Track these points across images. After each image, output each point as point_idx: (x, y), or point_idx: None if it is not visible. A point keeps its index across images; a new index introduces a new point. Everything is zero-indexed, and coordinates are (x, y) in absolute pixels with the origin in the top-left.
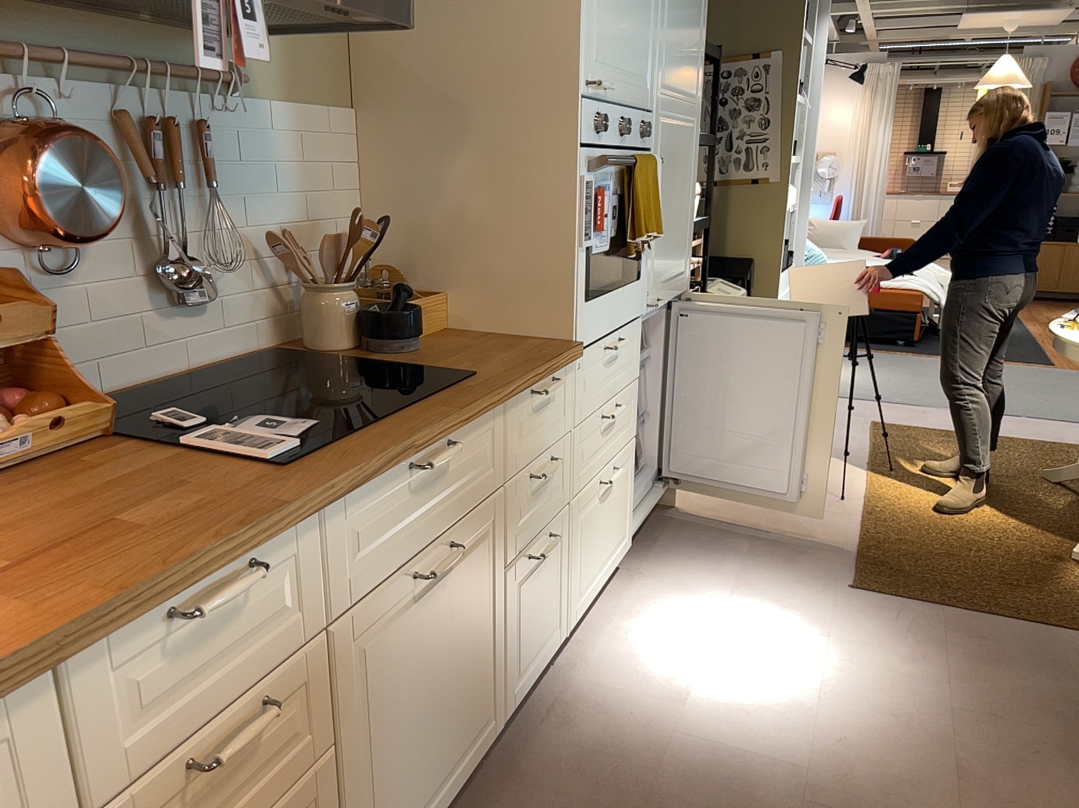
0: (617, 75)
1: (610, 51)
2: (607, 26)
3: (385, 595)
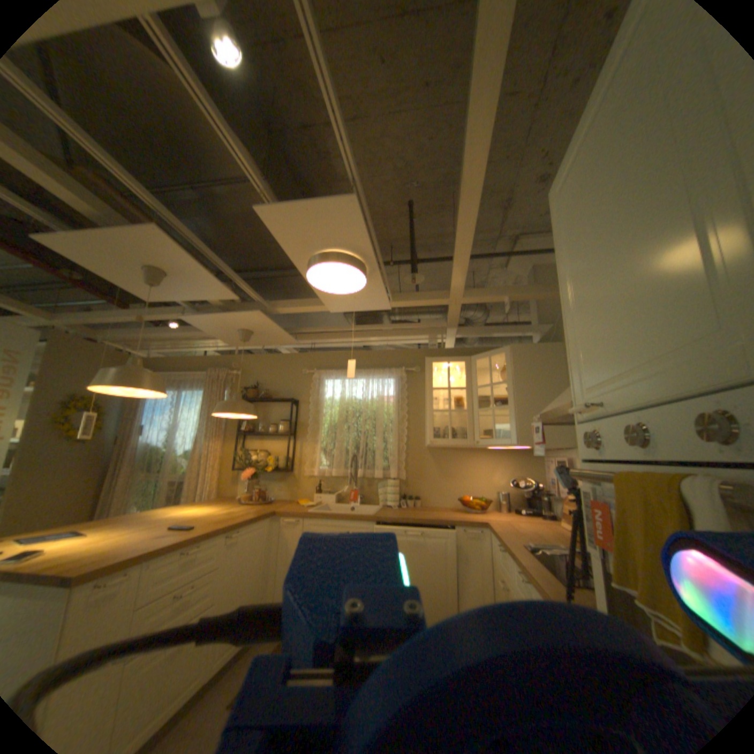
0: (619, 376)
1: (600, 363)
2: (591, 348)
3: None
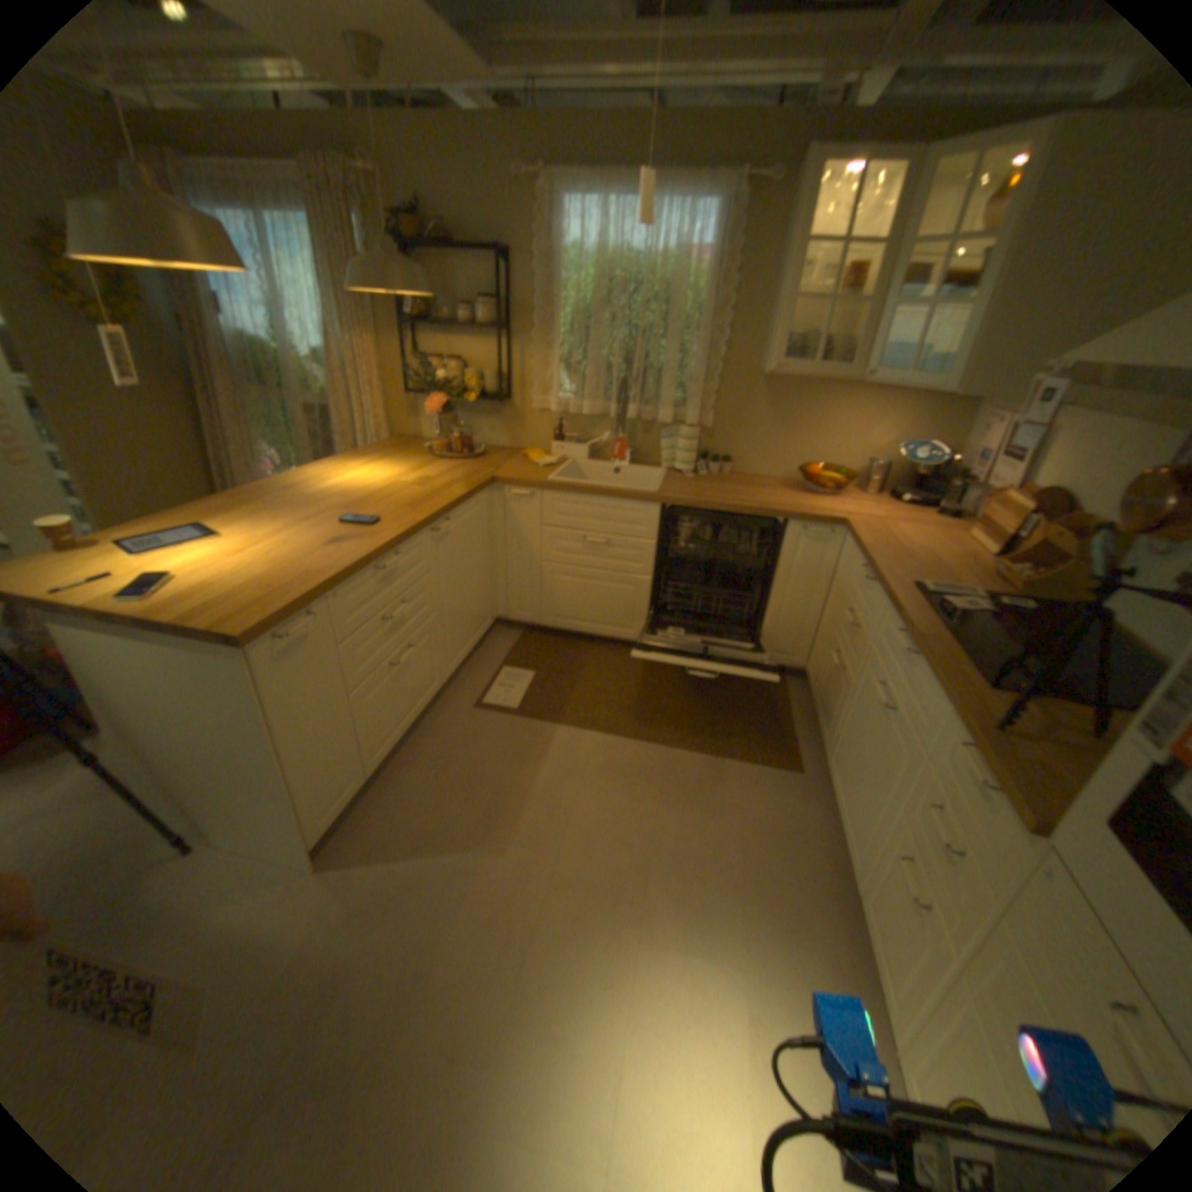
0: None
1: None
2: None
3: (879, 668)
